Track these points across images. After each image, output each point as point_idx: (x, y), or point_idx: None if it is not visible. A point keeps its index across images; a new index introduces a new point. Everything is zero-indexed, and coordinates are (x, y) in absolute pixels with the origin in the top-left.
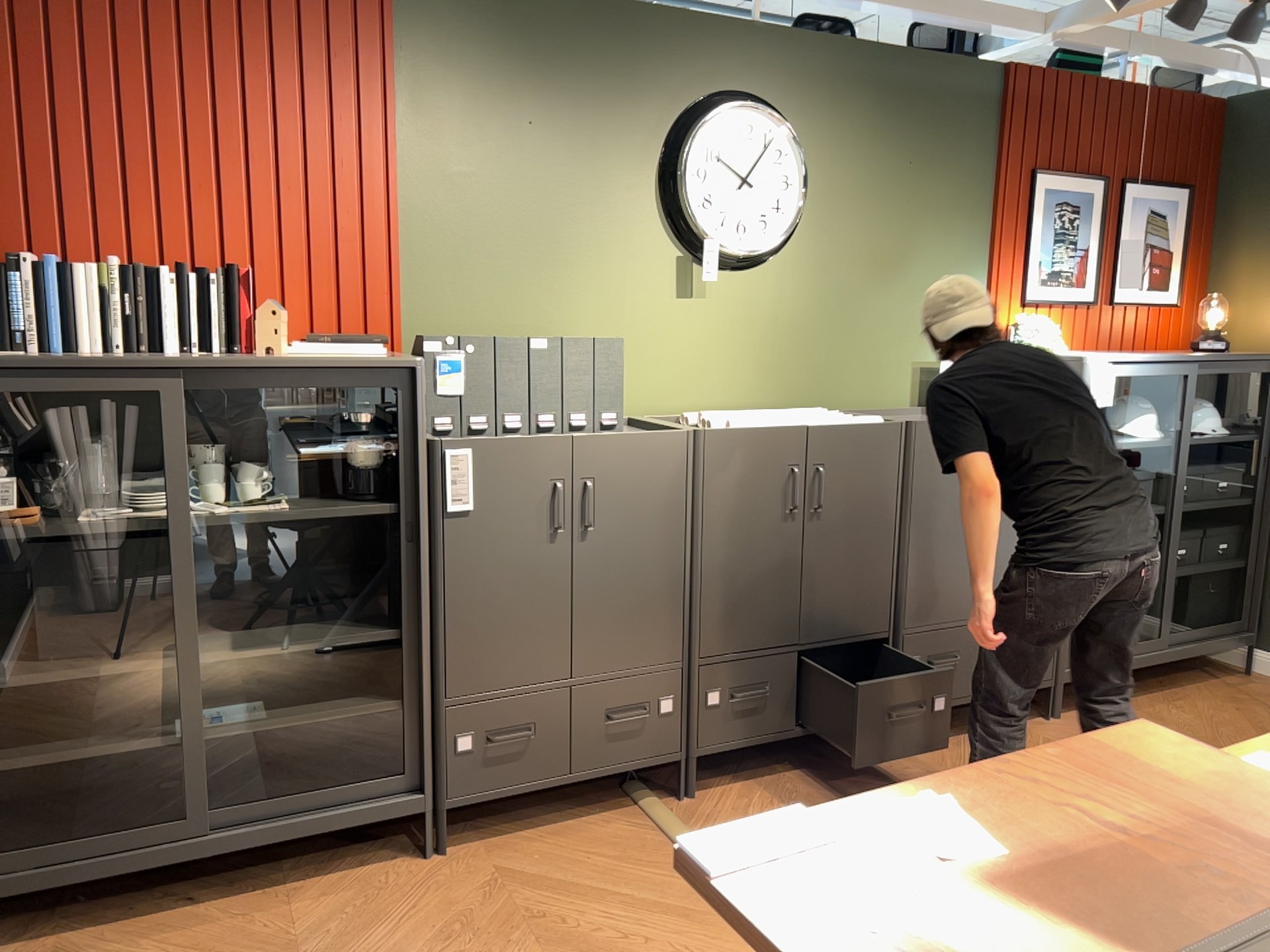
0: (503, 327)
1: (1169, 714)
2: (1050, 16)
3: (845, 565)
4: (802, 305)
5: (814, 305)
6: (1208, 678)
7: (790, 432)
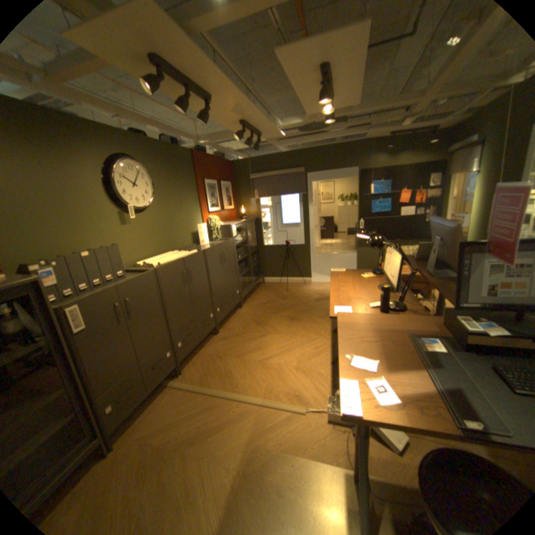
0: (55, 249)
1: (259, 297)
2: (198, 137)
3: (200, 292)
4: (160, 222)
5: (163, 221)
6: (259, 287)
7: (179, 261)
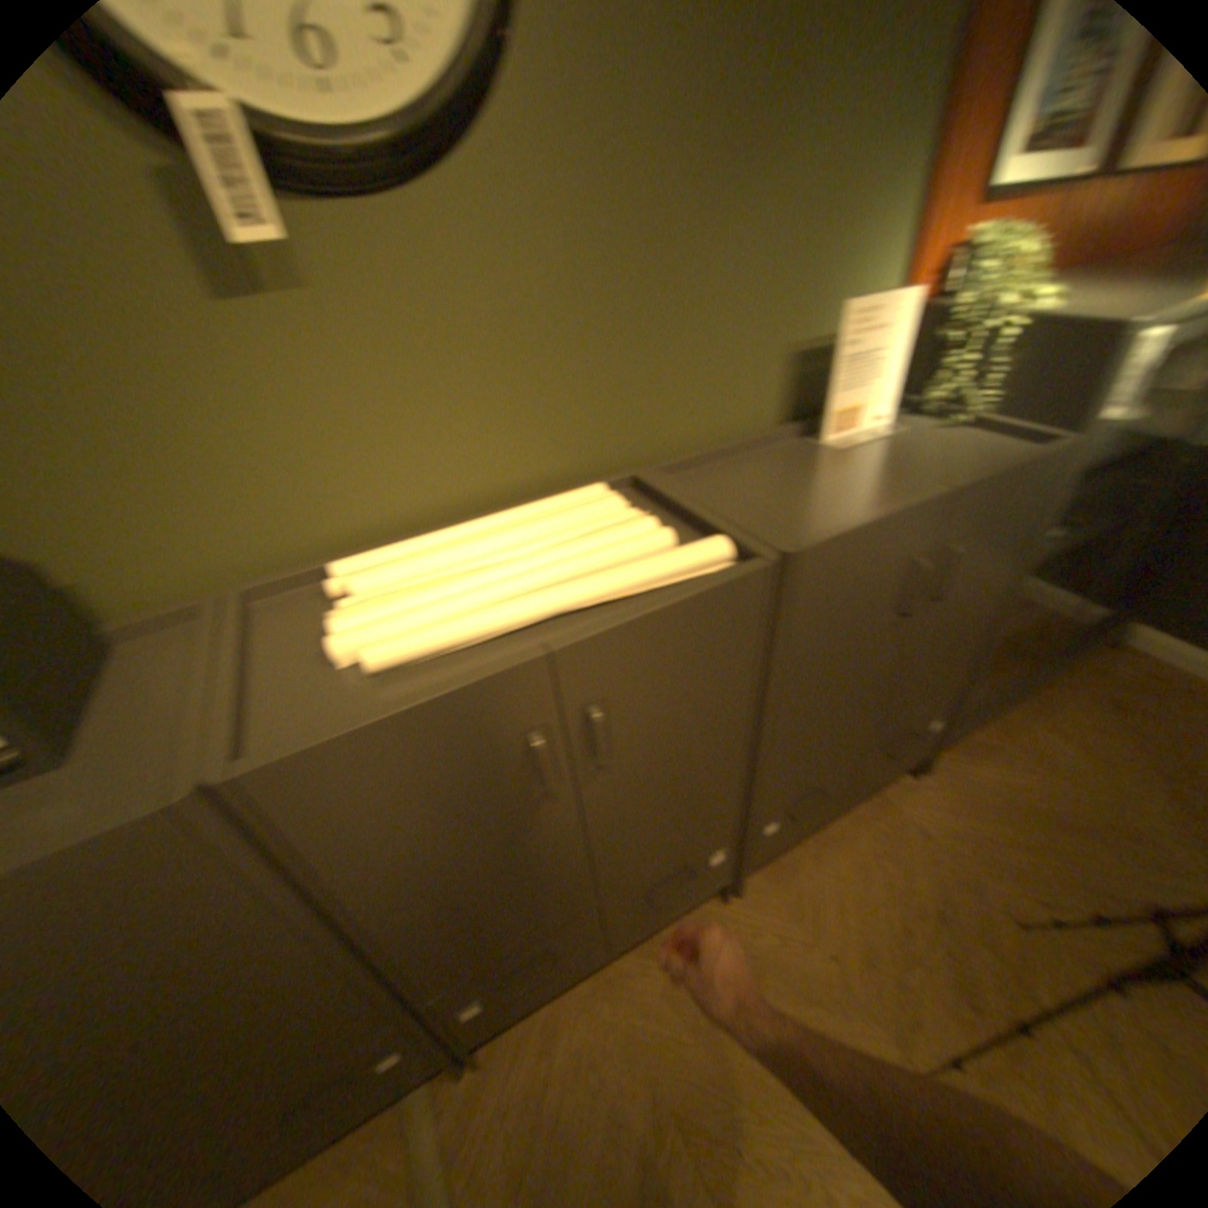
0: None
1: (1052, 748)
2: None
3: (665, 797)
4: (563, 265)
5: (590, 262)
6: (1078, 662)
7: (503, 680)
